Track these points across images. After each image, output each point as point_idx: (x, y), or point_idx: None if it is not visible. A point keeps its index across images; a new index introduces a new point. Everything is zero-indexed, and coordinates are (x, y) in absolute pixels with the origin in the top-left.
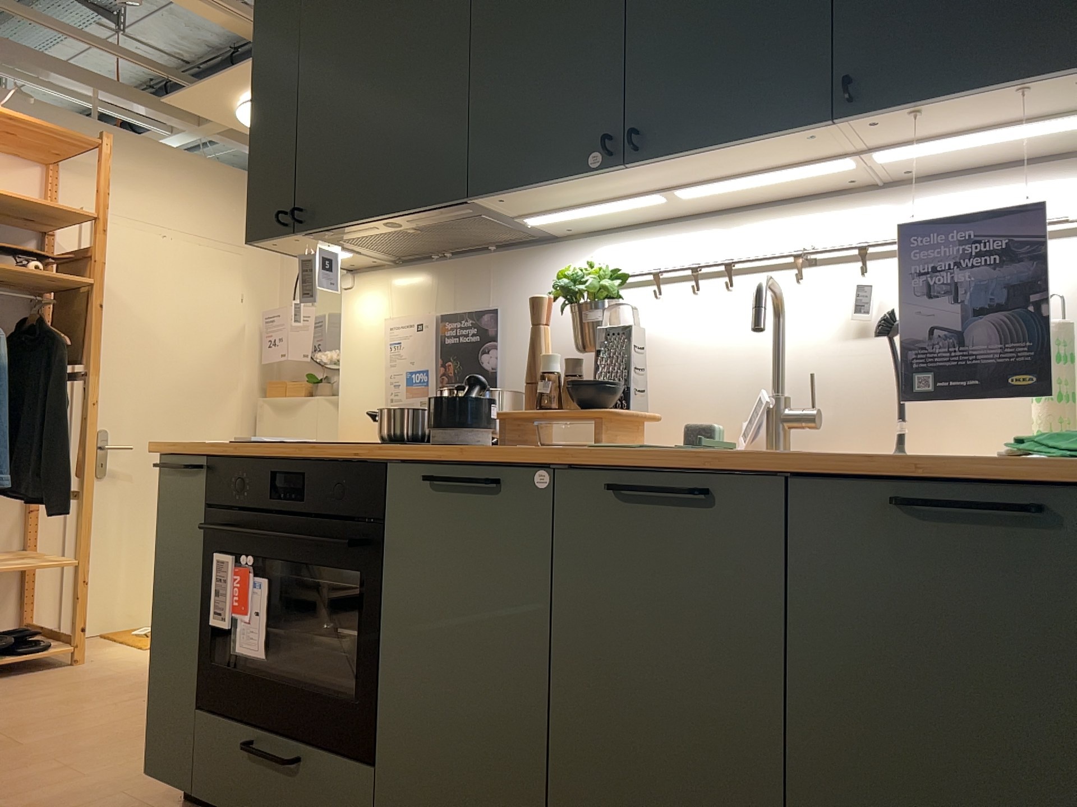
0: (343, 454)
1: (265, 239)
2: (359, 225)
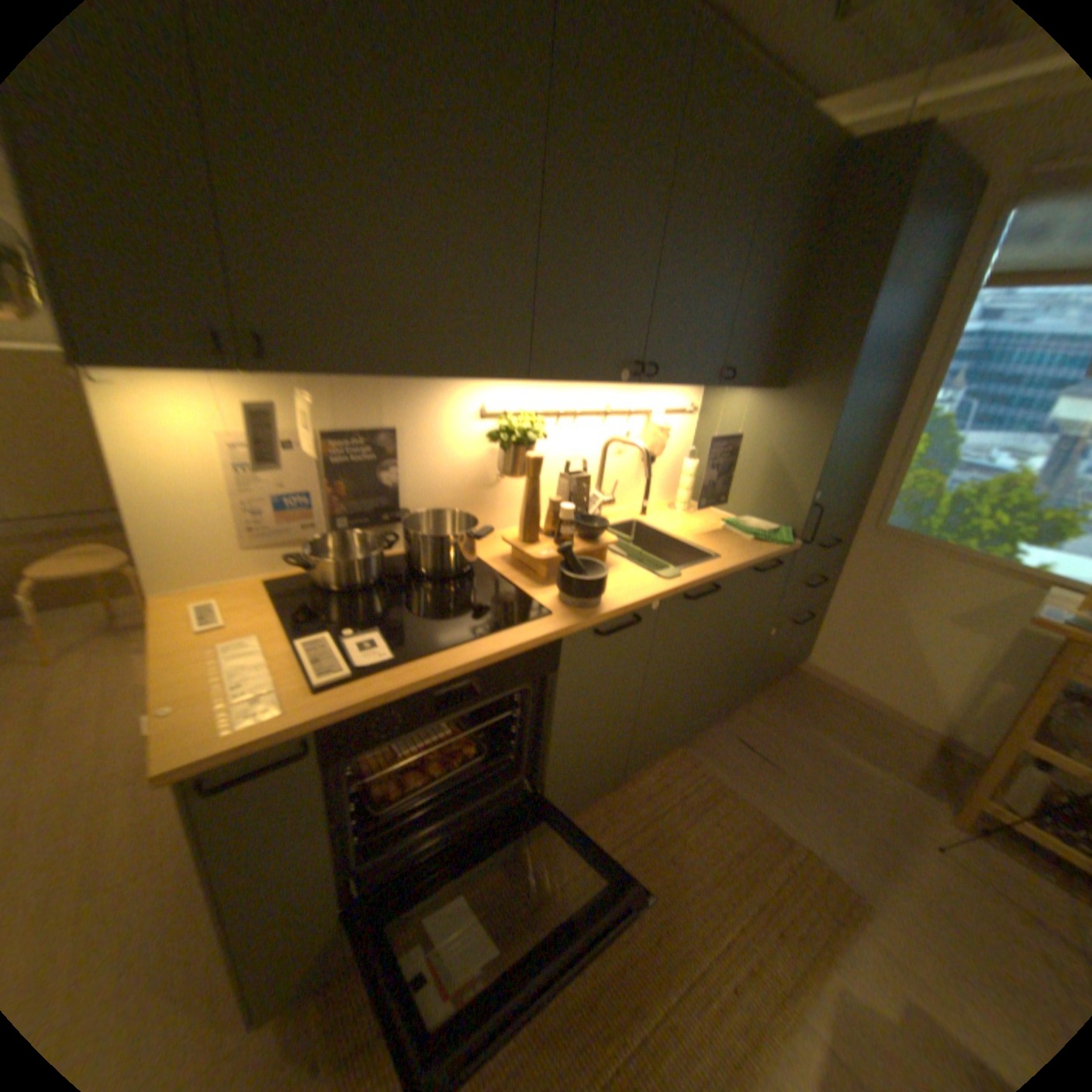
0: (517, 643)
1: (125, 360)
2: (365, 374)
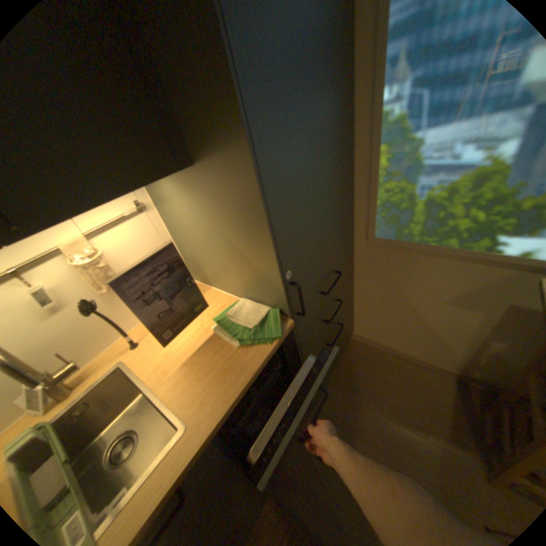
0: None
1: None
2: None
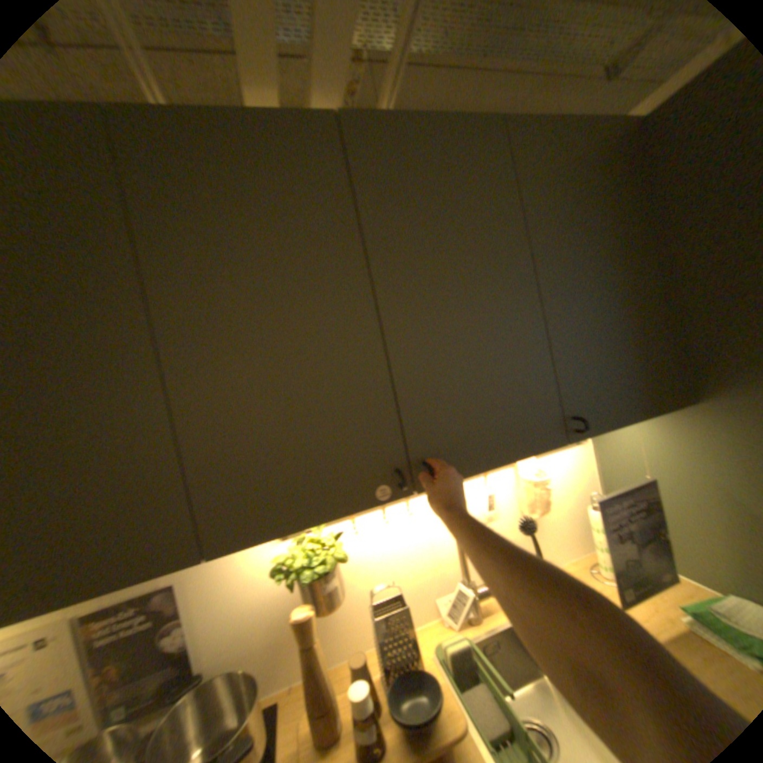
0: None
1: None
2: None
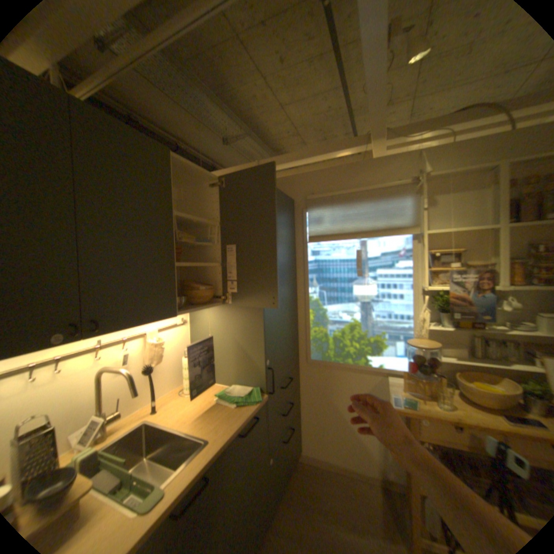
0: None
1: None
2: None
